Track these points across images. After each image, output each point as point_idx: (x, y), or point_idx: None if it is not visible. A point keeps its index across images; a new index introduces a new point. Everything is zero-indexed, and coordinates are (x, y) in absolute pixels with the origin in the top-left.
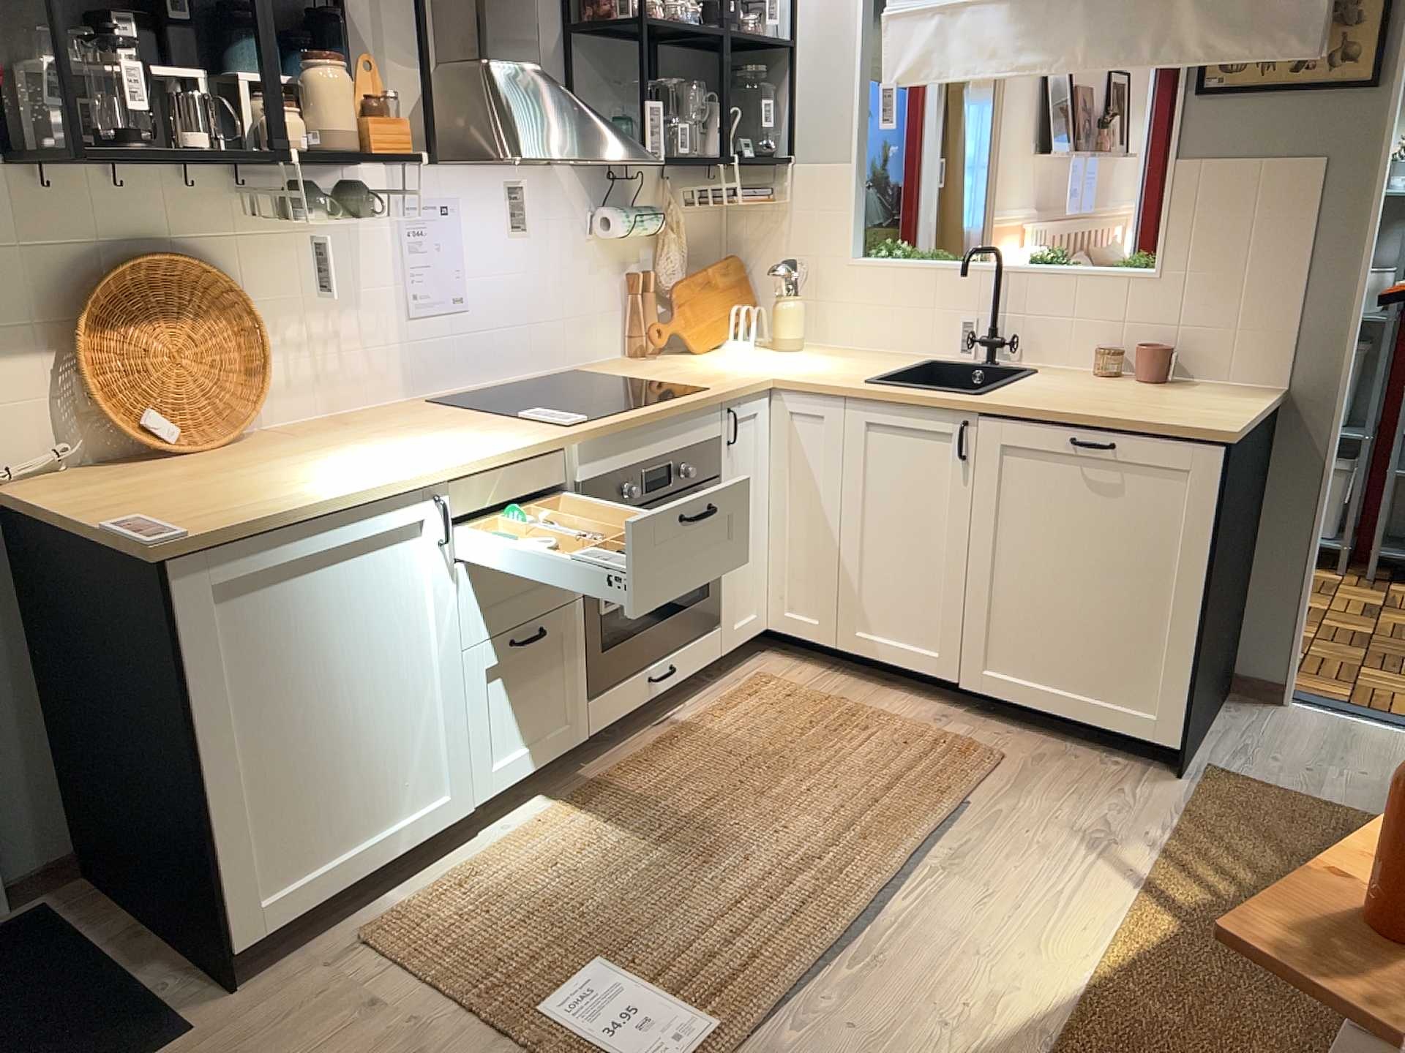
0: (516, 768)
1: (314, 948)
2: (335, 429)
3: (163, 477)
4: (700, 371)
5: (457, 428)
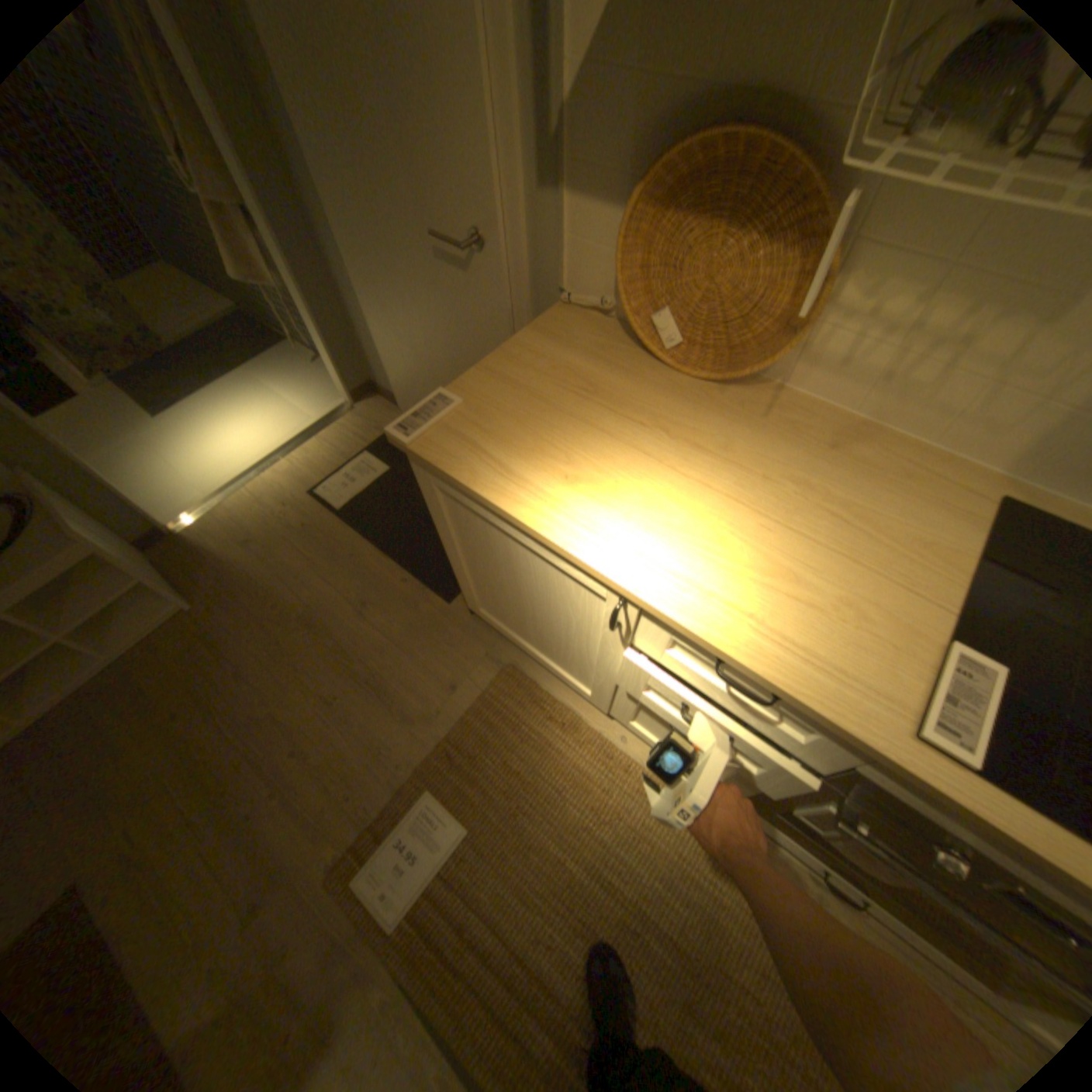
0: (648, 740)
1: (503, 643)
2: (813, 441)
3: (596, 373)
4: None
5: (862, 568)
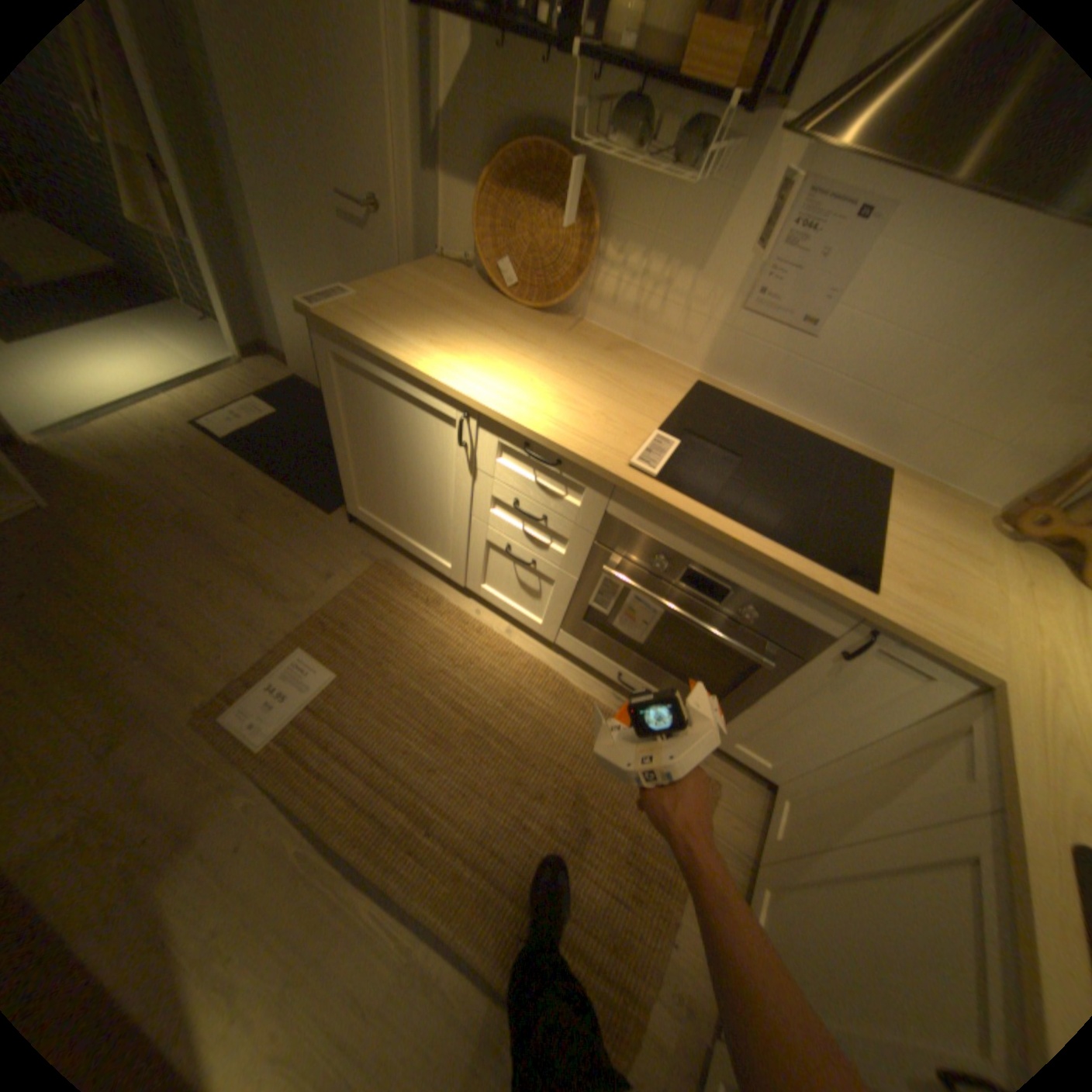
0: (495, 599)
1: (377, 544)
2: (595, 346)
3: (457, 296)
4: (986, 588)
5: (612, 401)
